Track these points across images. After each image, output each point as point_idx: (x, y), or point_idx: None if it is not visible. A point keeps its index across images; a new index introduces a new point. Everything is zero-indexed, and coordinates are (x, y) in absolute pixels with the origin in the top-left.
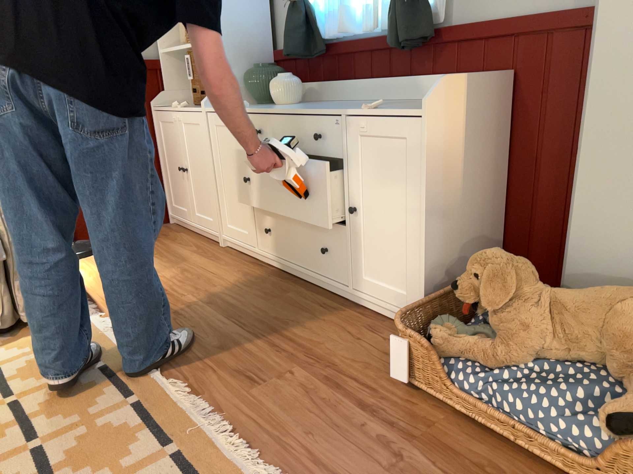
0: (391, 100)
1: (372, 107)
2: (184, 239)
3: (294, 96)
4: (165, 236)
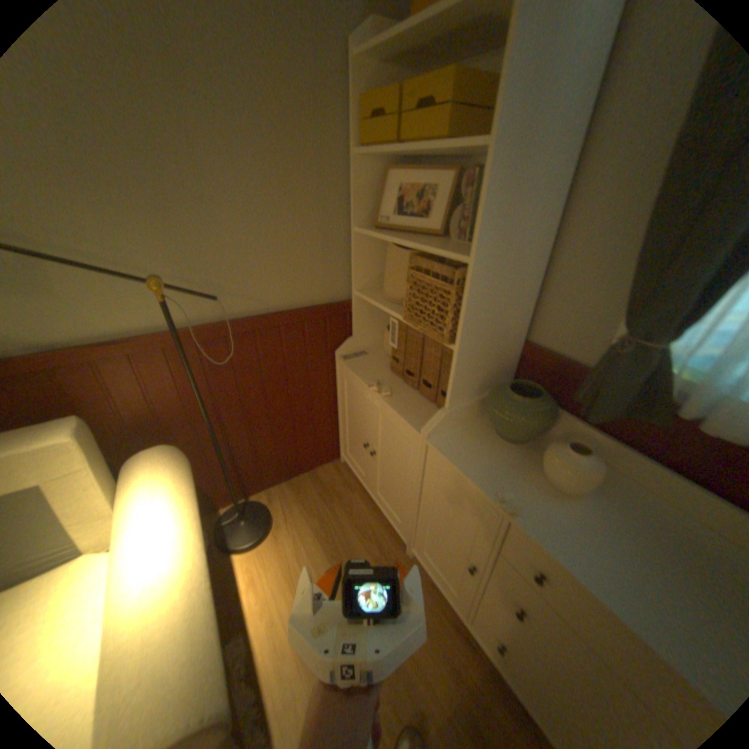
0: None
1: None
2: (362, 516)
3: (597, 489)
4: (340, 500)
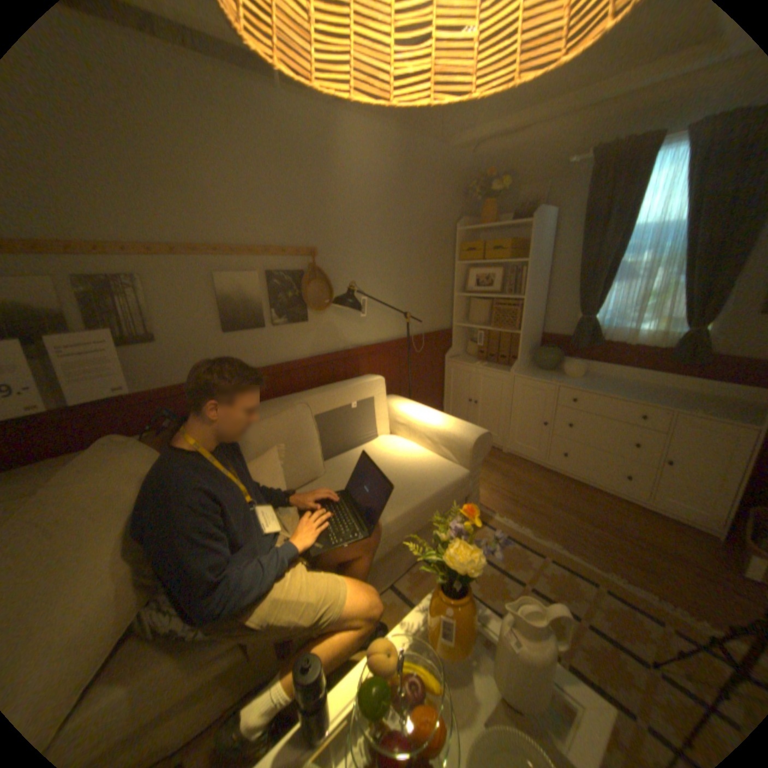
0: (660, 385)
1: (704, 413)
2: None
3: (584, 373)
4: None
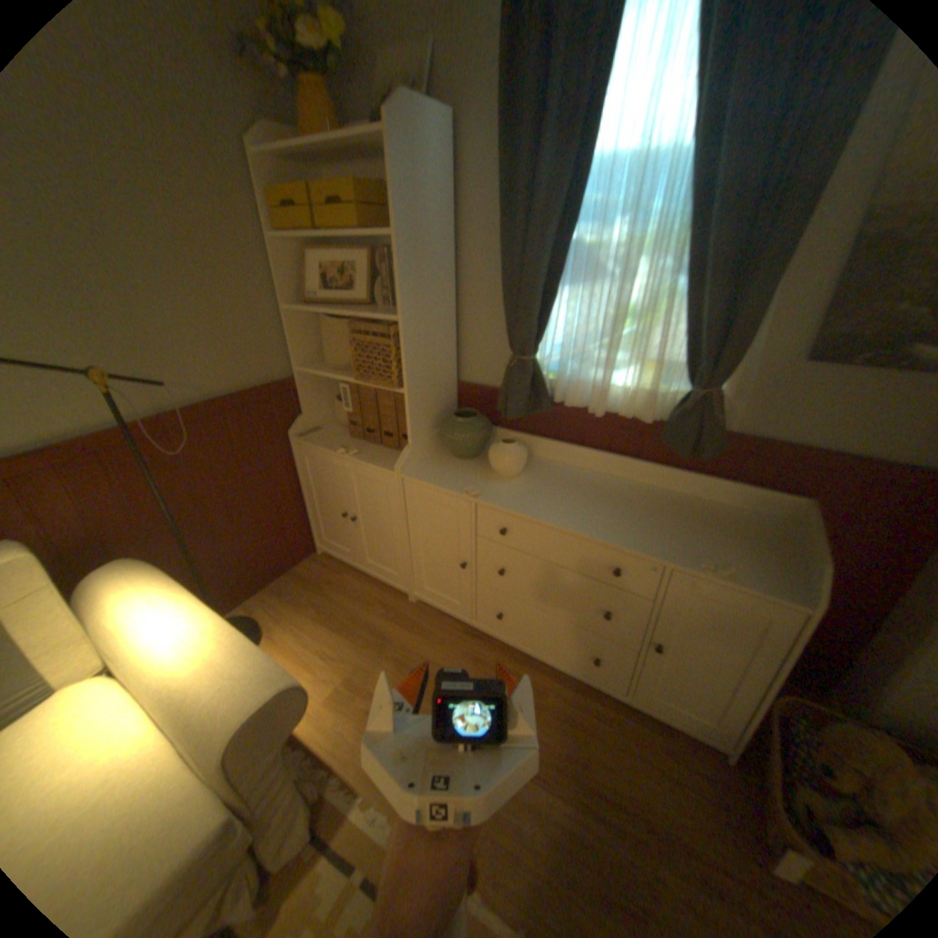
0: (645, 483)
1: (719, 570)
2: (358, 588)
3: (524, 466)
4: (330, 584)
